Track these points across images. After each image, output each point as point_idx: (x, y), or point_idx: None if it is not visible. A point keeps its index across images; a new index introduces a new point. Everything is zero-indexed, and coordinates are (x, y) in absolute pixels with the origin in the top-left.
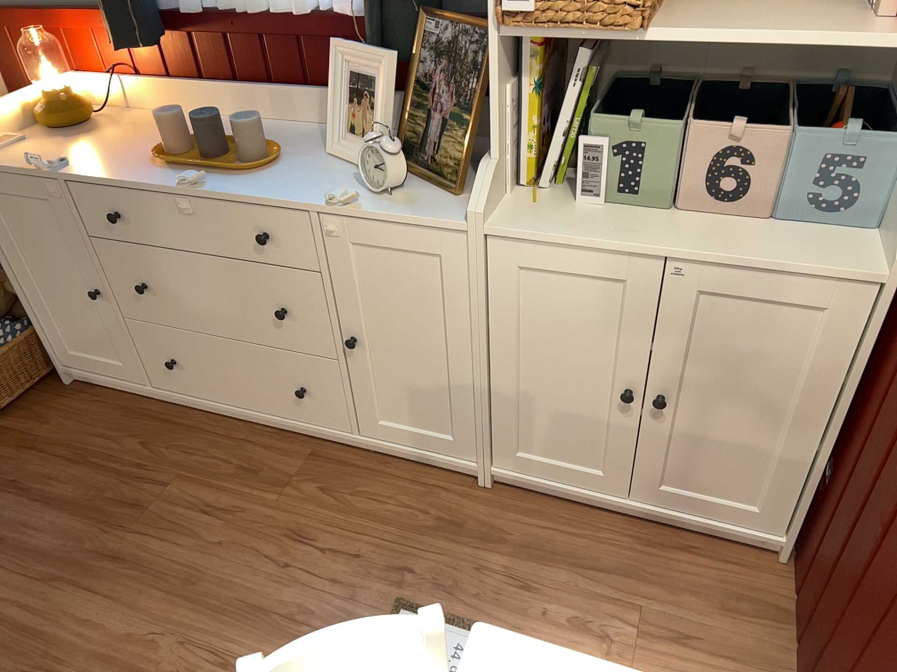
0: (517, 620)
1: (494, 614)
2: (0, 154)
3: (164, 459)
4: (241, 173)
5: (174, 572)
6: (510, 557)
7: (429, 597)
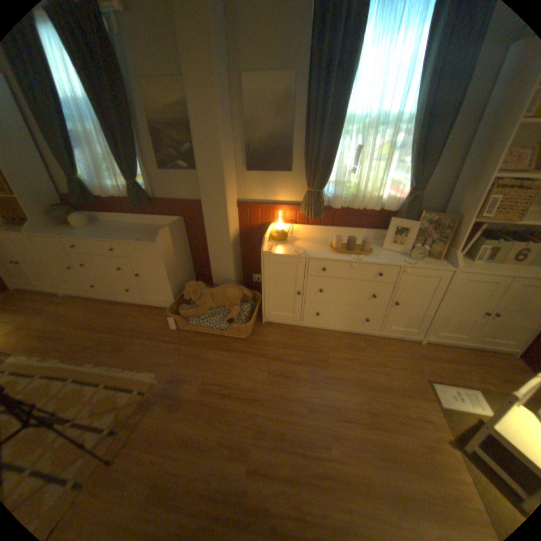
0: (466, 384)
1: (459, 383)
2: (272, 249)
3: (318, 346)
4: (363, 254)
5: (354, 383)
6: (448, 366)
7: (437, 381)
